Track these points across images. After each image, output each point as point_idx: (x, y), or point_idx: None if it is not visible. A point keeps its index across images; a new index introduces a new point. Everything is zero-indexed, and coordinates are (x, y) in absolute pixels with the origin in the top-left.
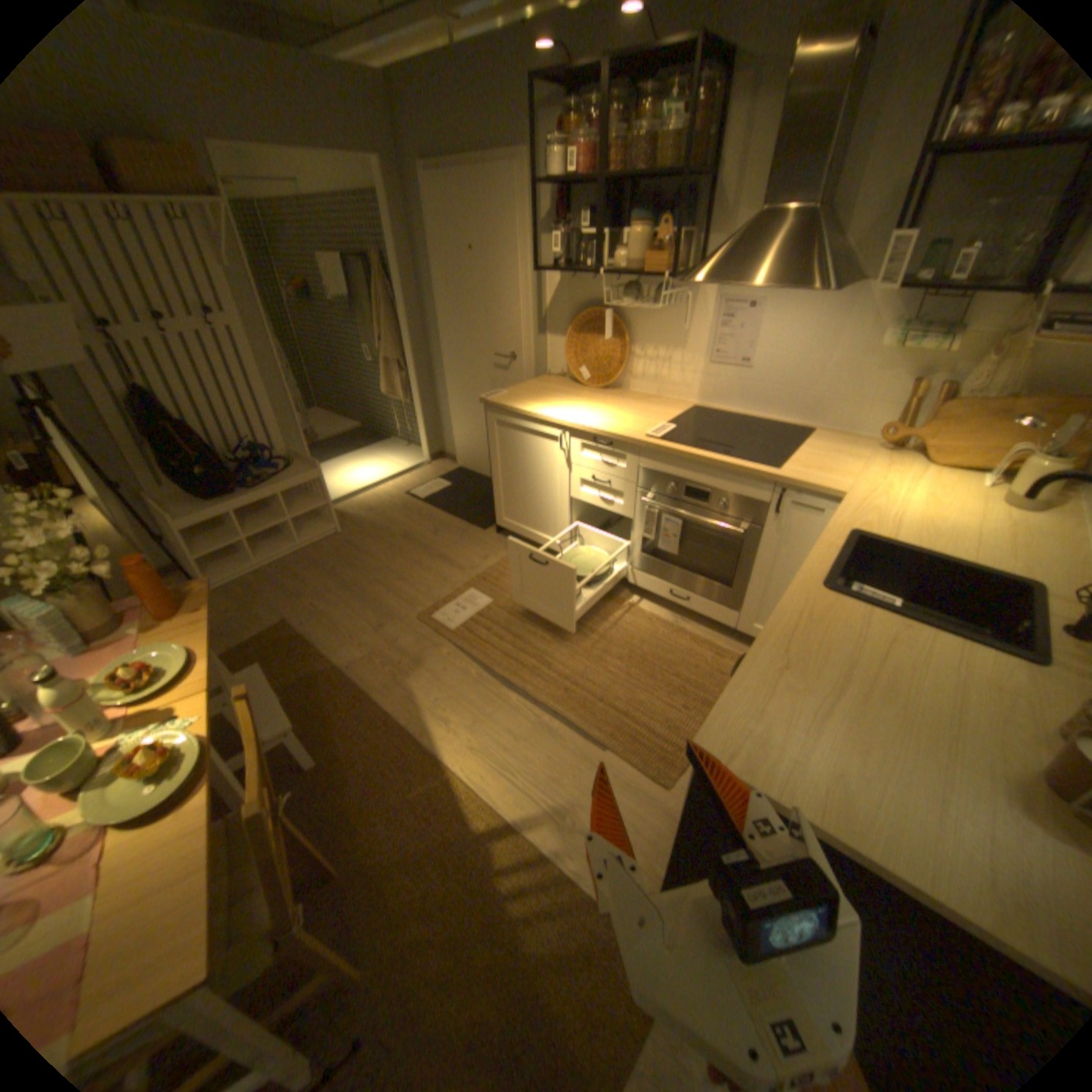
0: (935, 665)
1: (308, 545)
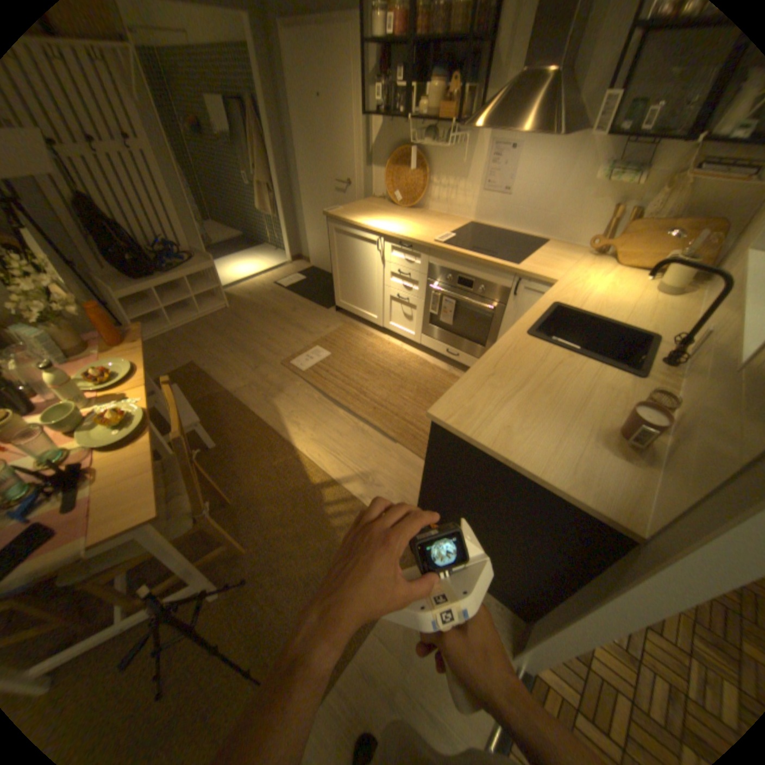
0: (579, 377)
1: (207, 316)
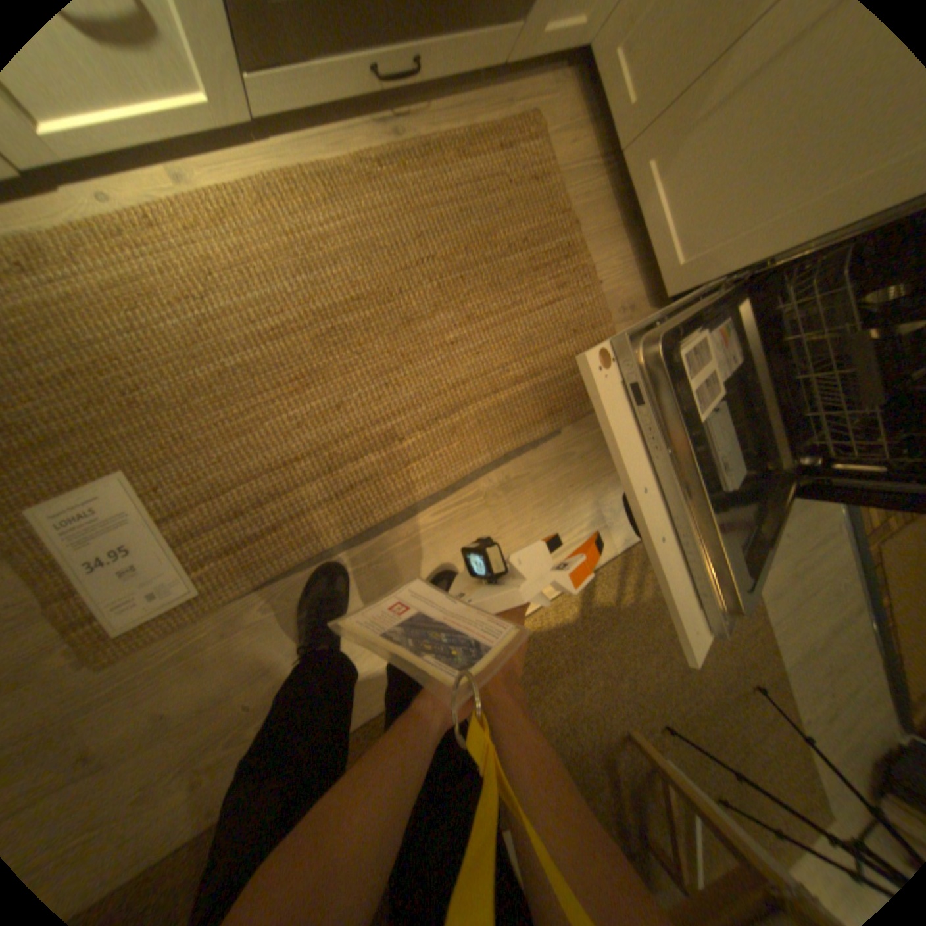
0: None
1: None
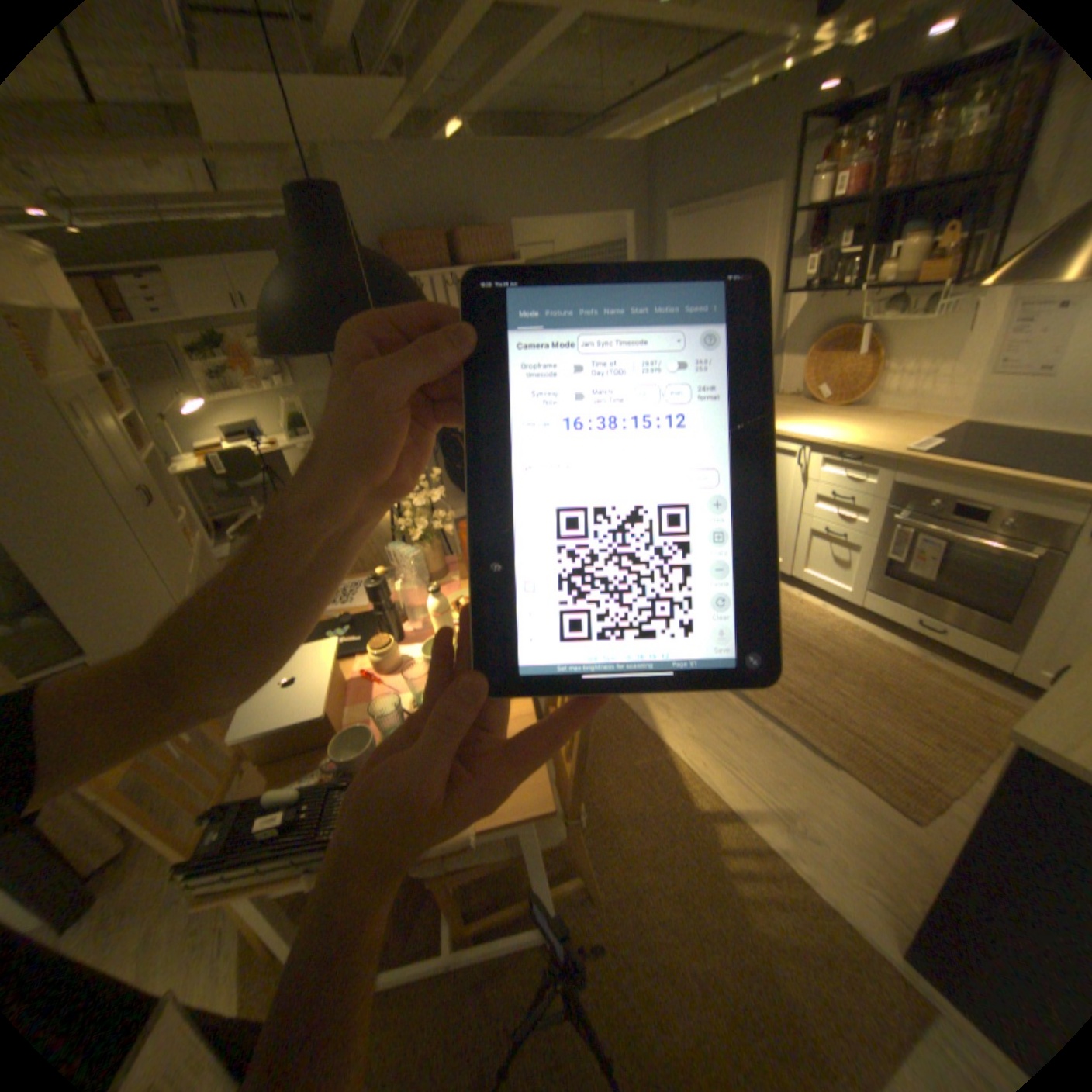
0: None
1: None
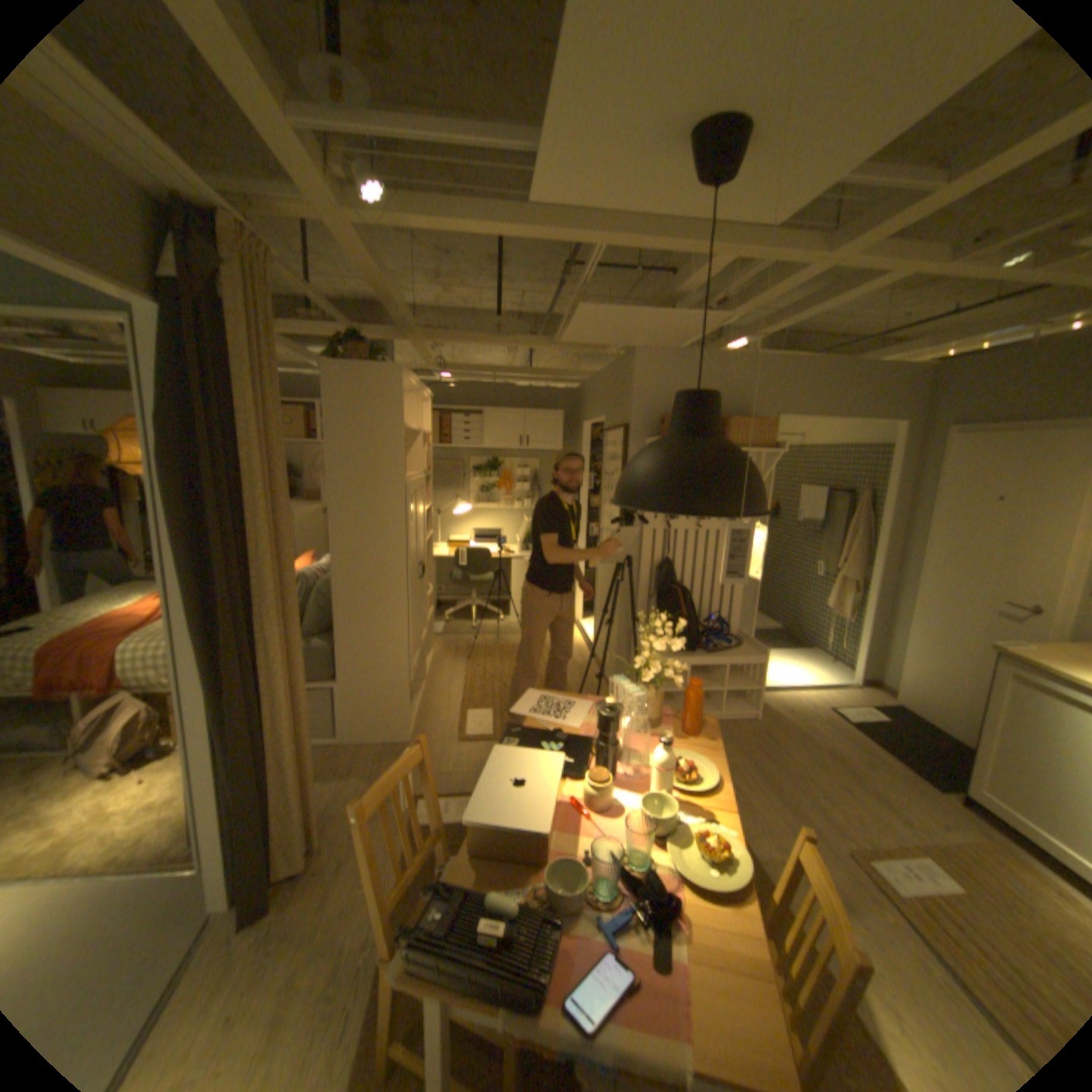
0: None
1: (729, 720)
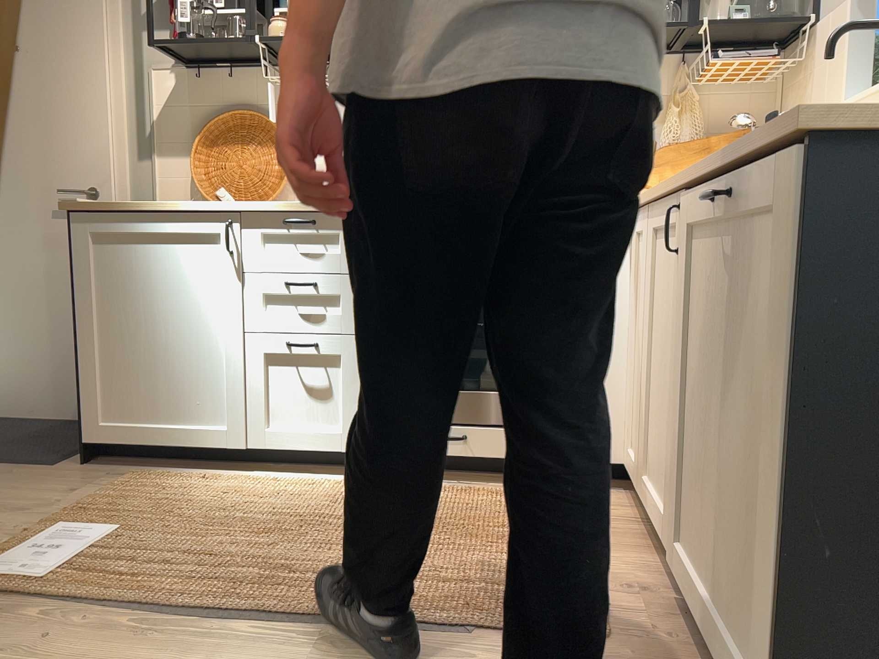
0: None
1: None
